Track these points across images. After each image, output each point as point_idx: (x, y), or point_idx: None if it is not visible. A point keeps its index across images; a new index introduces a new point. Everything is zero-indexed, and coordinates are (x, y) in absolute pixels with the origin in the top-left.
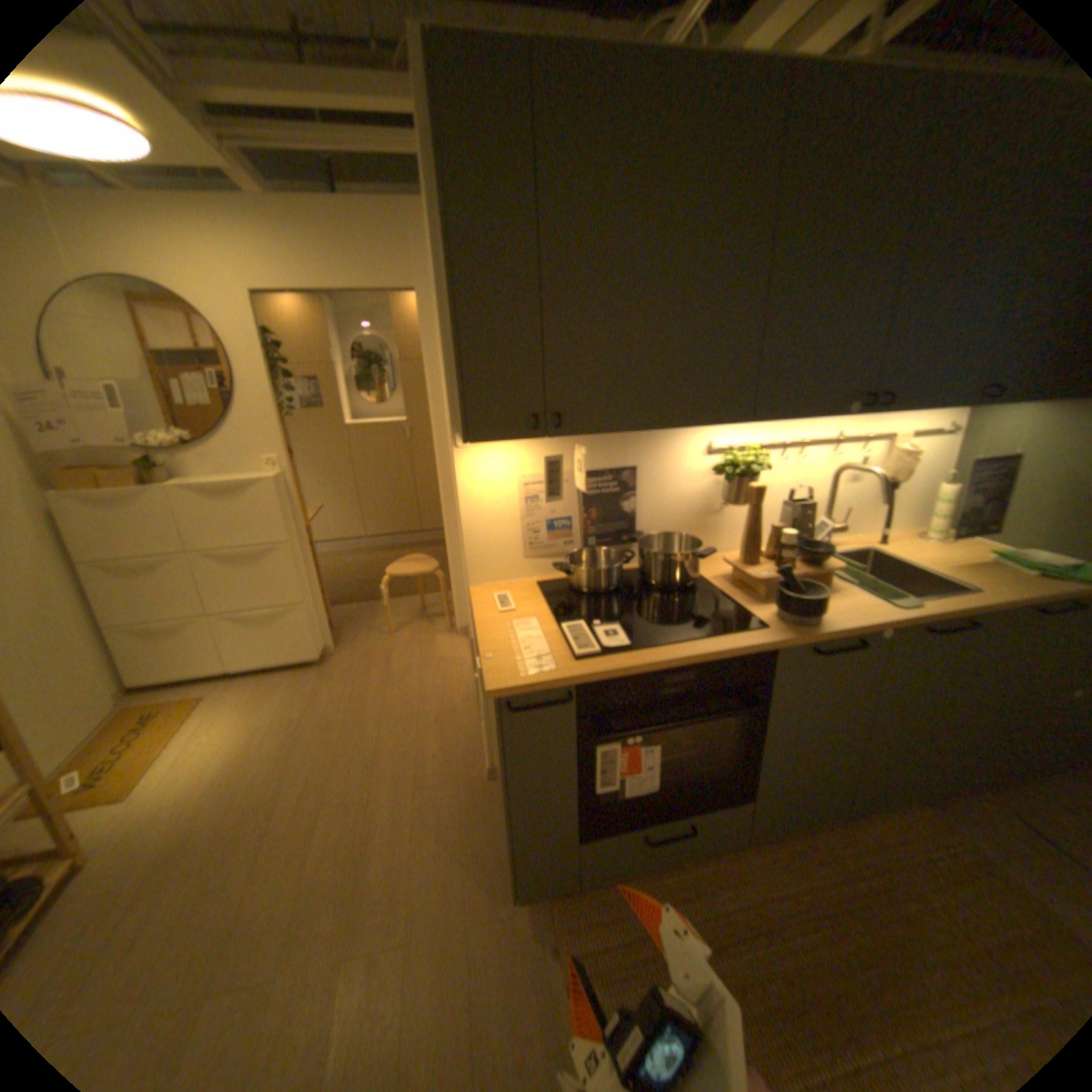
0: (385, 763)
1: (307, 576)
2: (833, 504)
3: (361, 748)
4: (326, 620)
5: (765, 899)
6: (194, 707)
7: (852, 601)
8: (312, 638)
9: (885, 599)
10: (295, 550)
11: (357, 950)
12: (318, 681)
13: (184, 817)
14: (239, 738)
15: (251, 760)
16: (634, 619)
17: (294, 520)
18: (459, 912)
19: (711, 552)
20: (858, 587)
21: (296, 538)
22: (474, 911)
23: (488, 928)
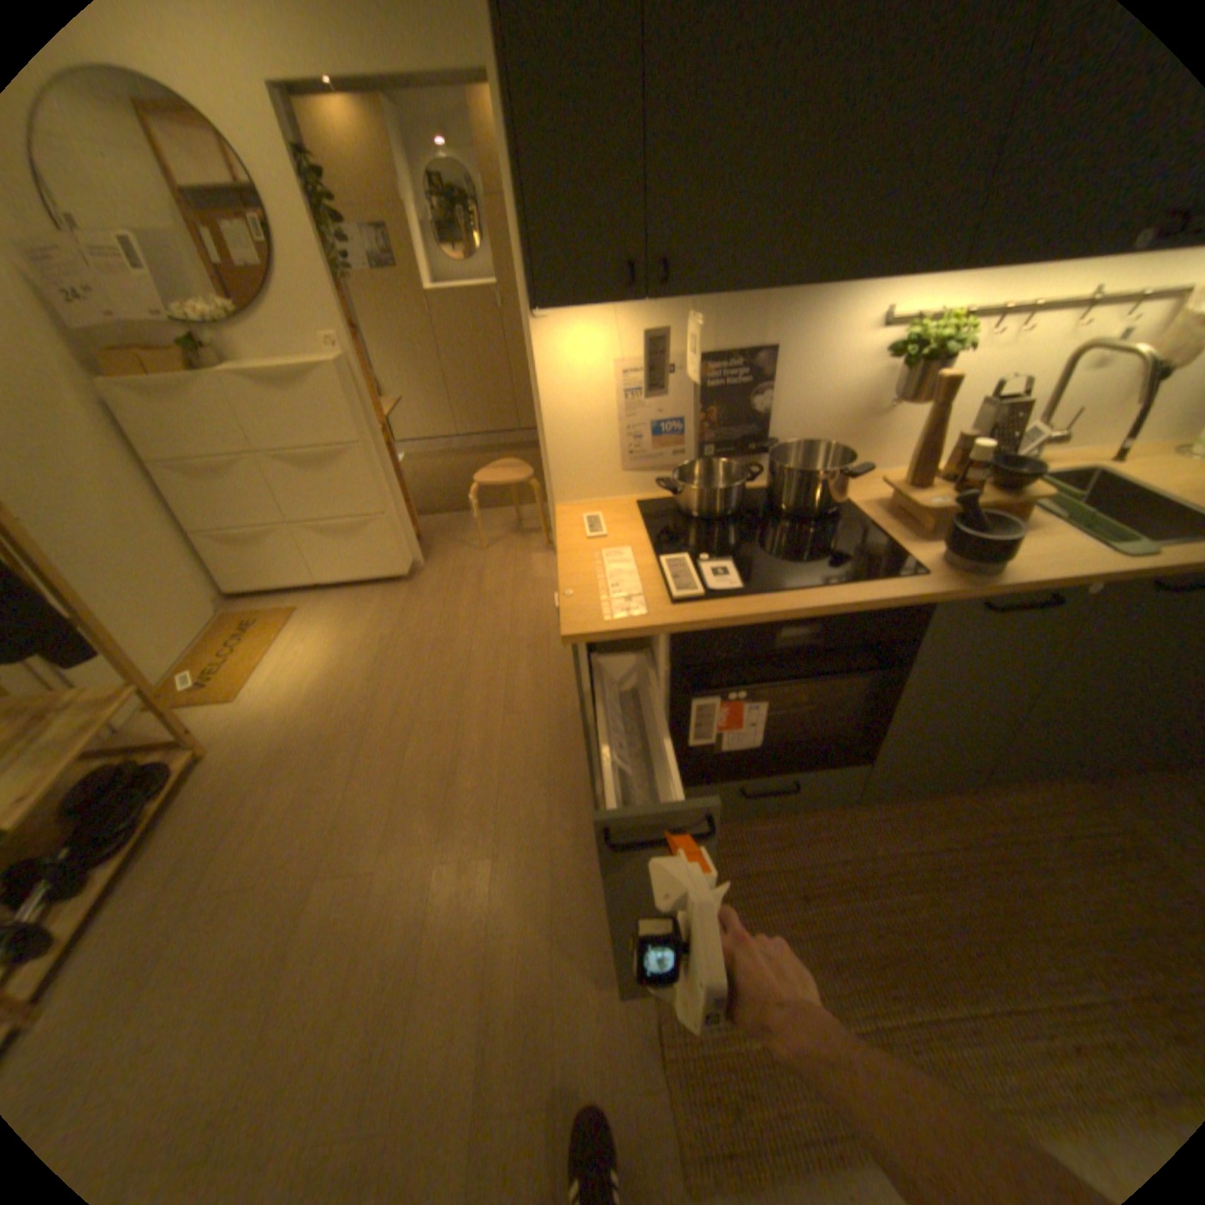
0: (475, 686)
1: (386, 482)
2: (1057, 402)
3: (451, 669)
4: (414, 532)
5: (867, 855)
6: (288, 617)
7: (1053, 542)
8: (398, 552)
9: (1103, 540)
10: (369, 453)
11: (448, 856)
12: (408, 598)
13: (287, 723)
14: (332, 651)
15: (345, 674)
16: (751, 554)
17: (364, 417)
18: (545, 833)
19: (866, 470)
20: (1067, 522)
21: (369, 438)
22: (560, 834)
23: (572, 850)
